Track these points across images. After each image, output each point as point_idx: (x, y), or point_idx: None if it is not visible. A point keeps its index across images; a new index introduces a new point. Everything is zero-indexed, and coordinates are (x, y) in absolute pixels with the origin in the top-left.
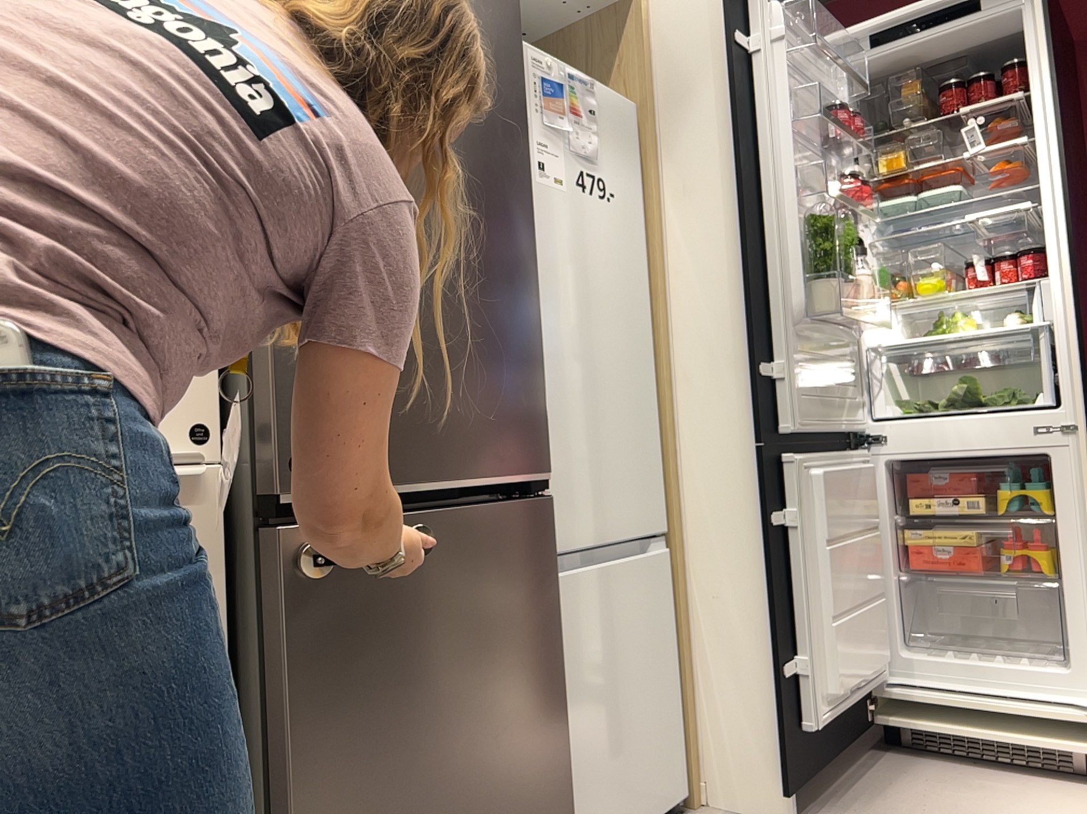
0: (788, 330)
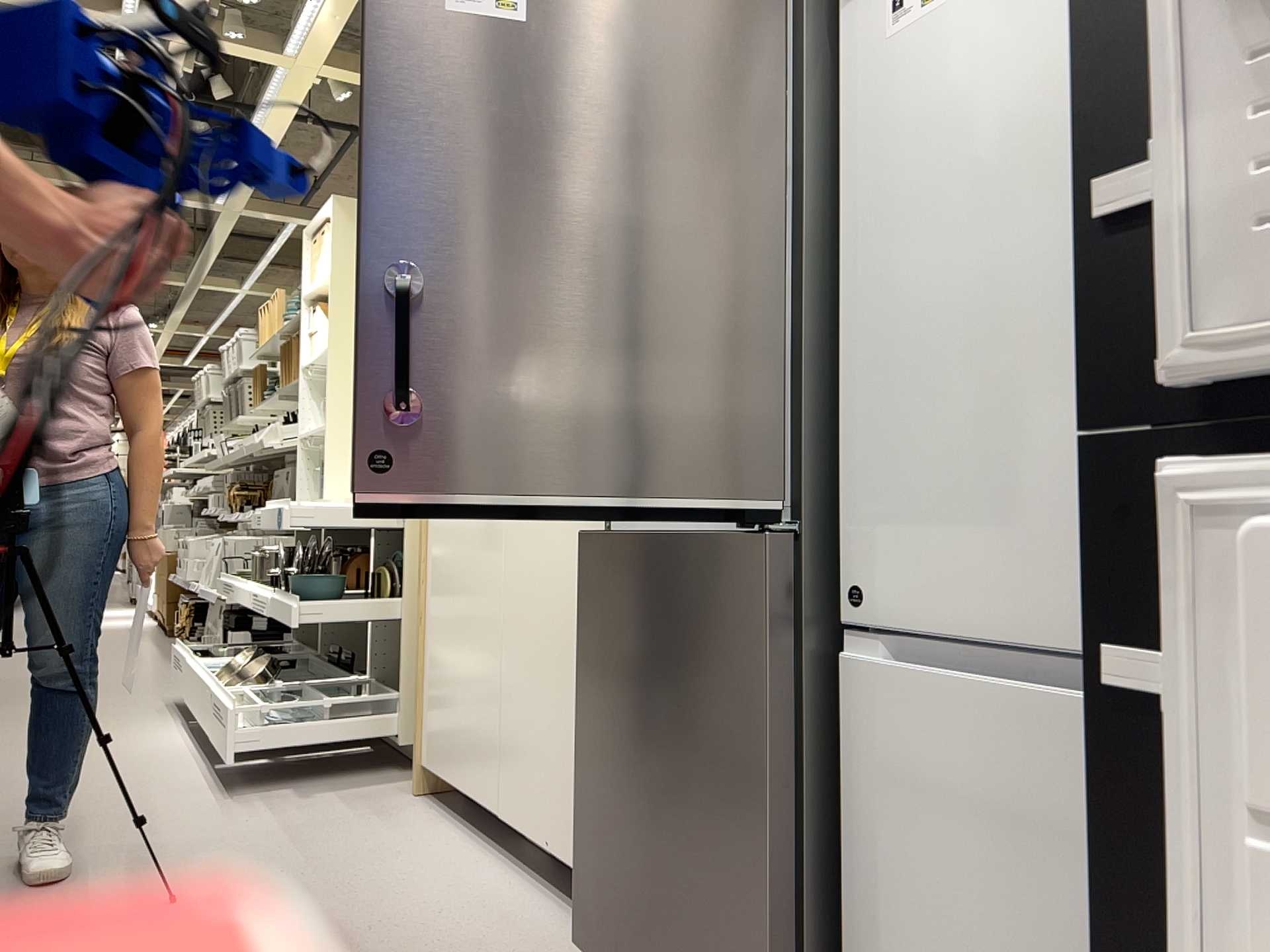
0: (1201, 14)
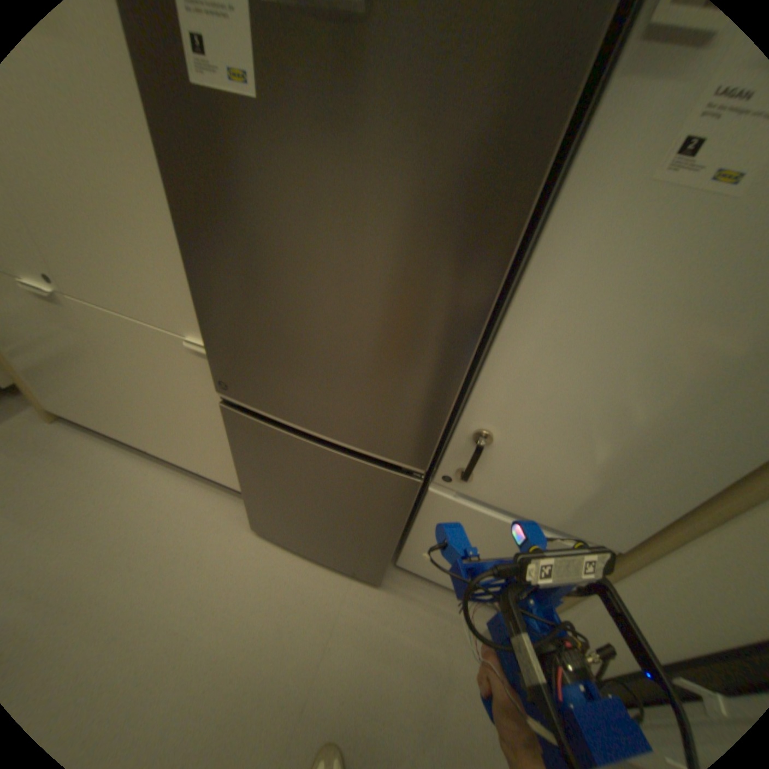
0: None
